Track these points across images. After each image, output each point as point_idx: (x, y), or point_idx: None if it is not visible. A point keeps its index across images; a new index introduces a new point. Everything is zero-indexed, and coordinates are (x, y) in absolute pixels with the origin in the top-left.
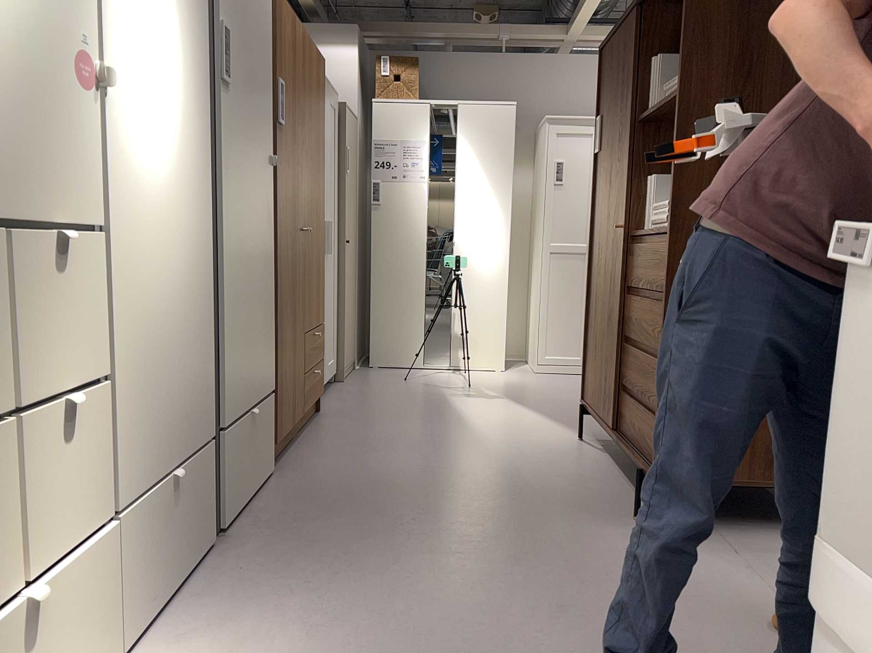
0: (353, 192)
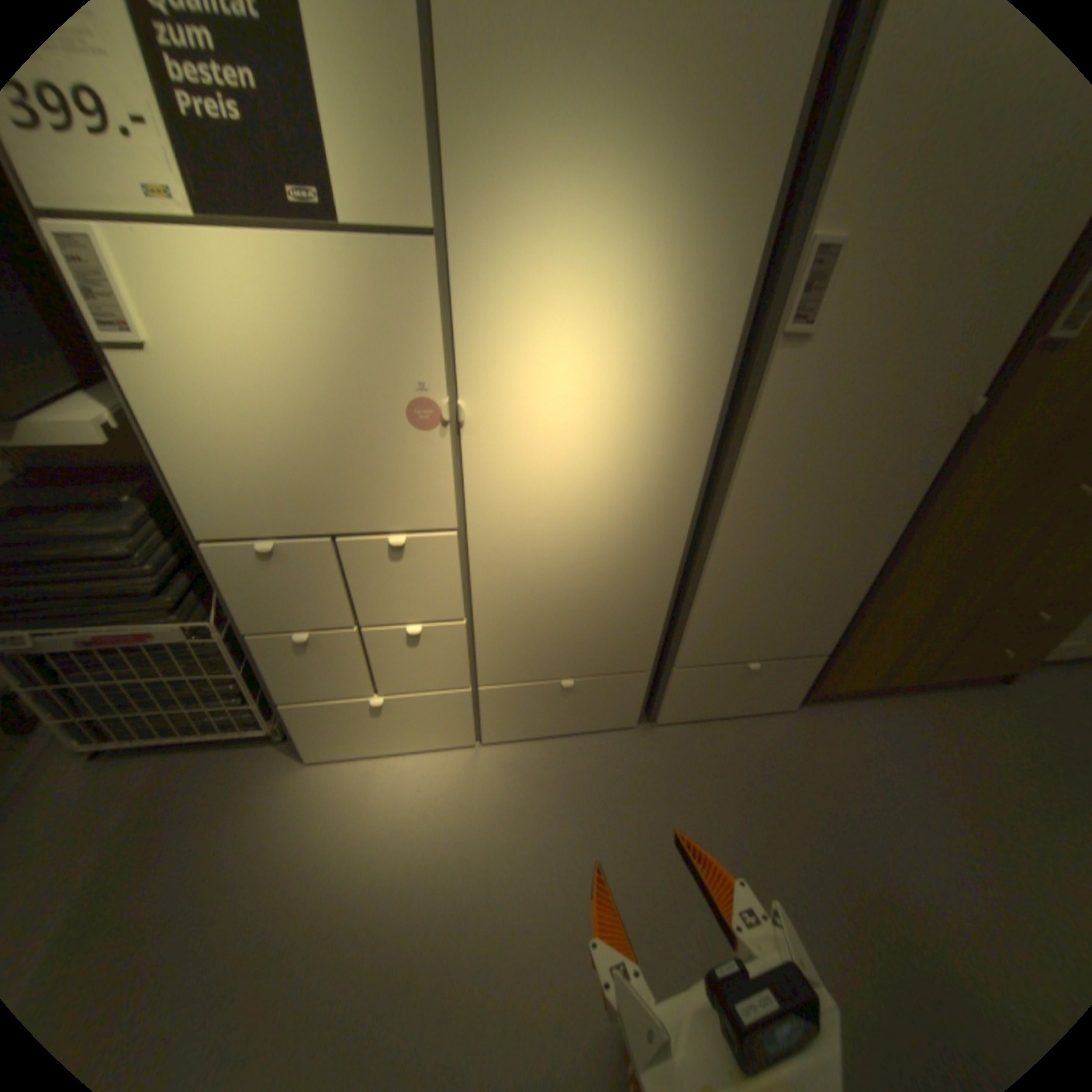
0: None
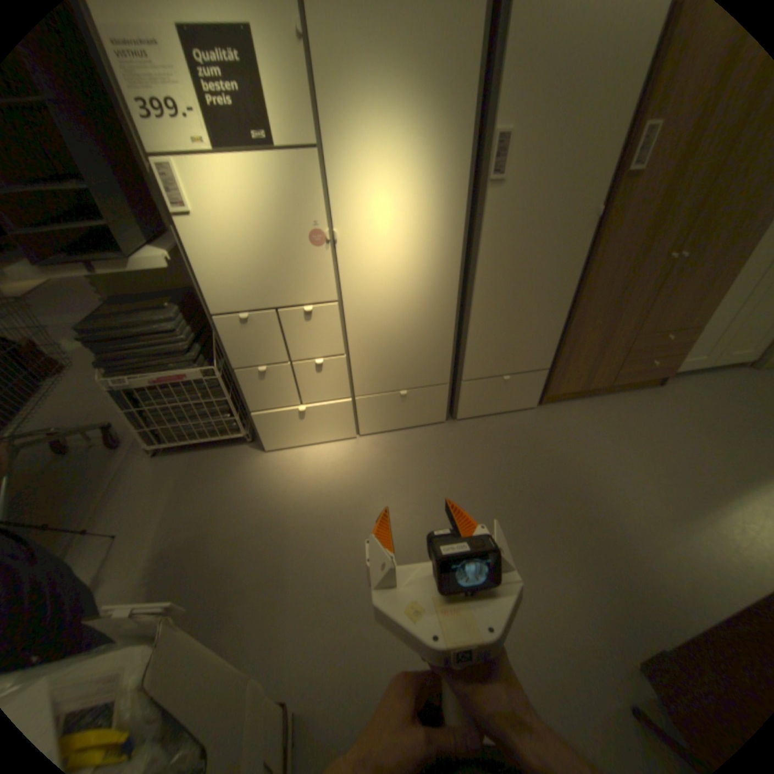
0: None
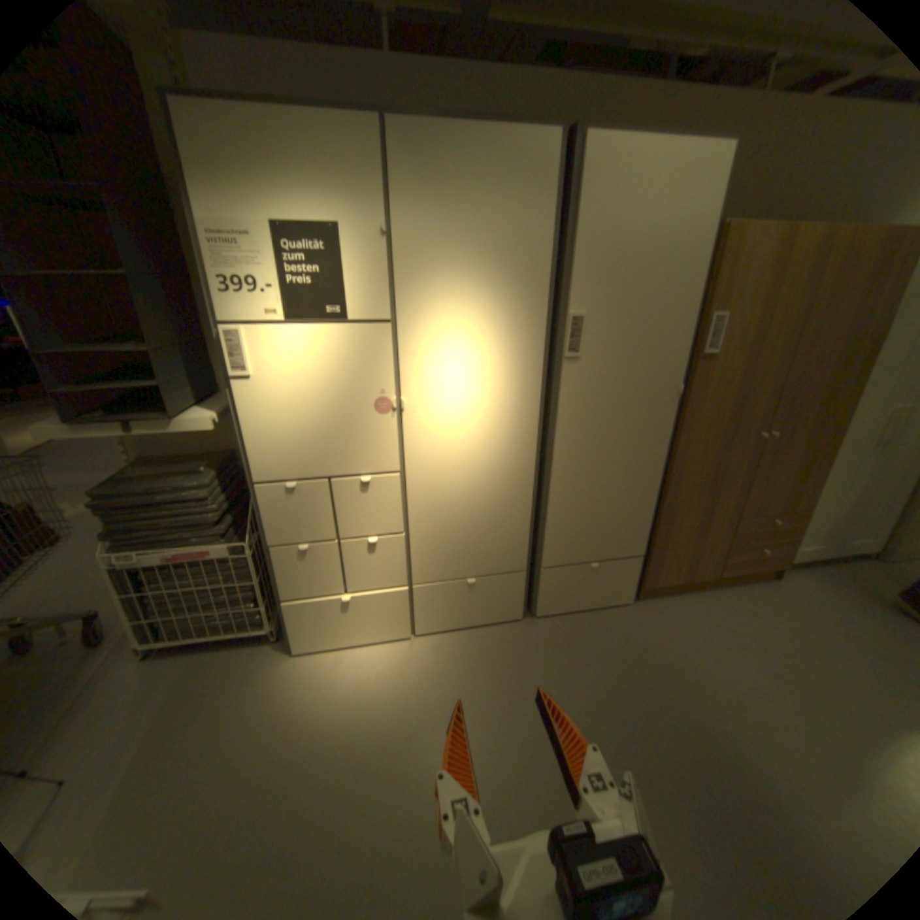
0: None
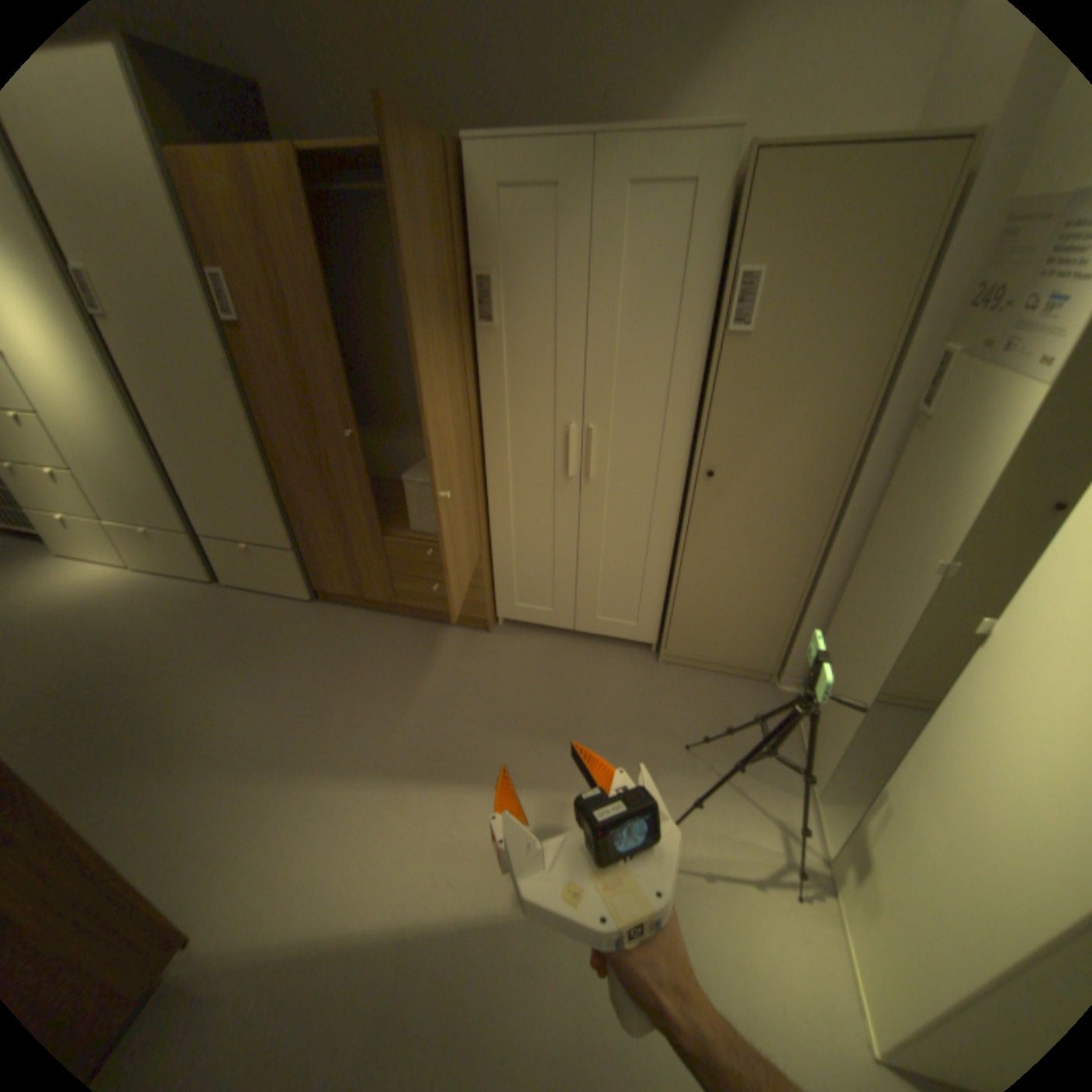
0: (817, 374)
